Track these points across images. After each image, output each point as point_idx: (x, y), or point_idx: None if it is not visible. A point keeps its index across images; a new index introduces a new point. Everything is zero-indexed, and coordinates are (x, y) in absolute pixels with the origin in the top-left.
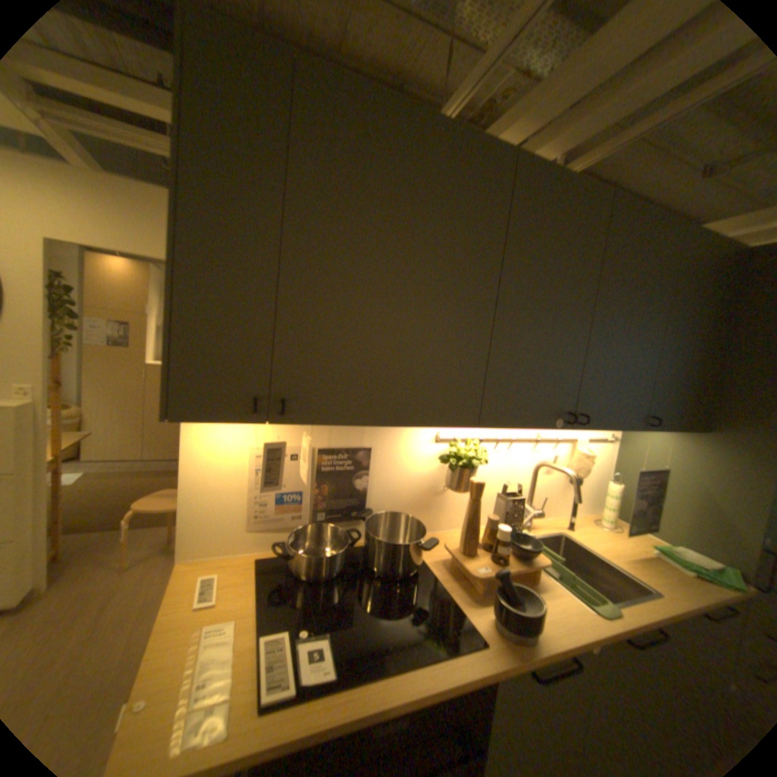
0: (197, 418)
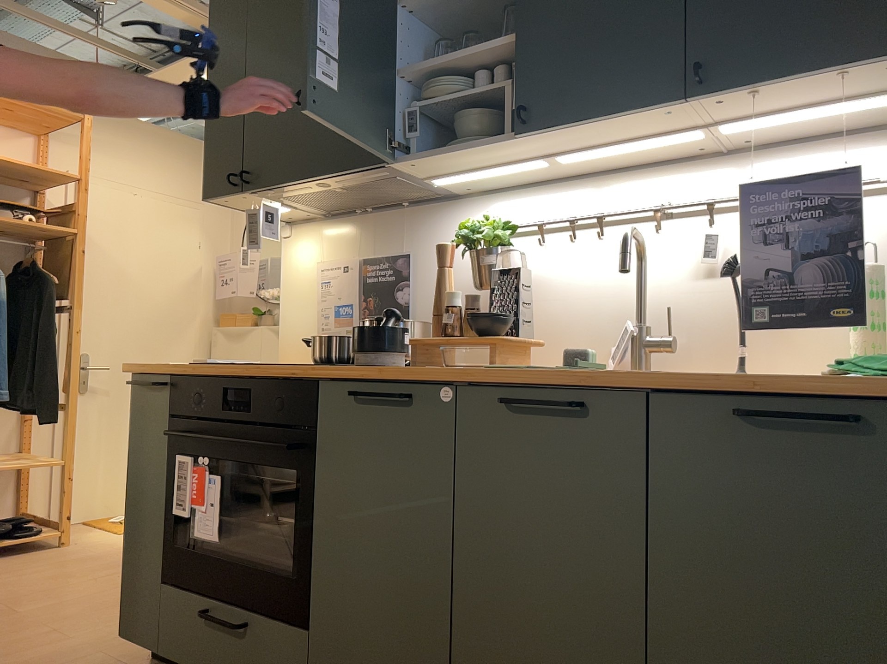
0: (218, 197)
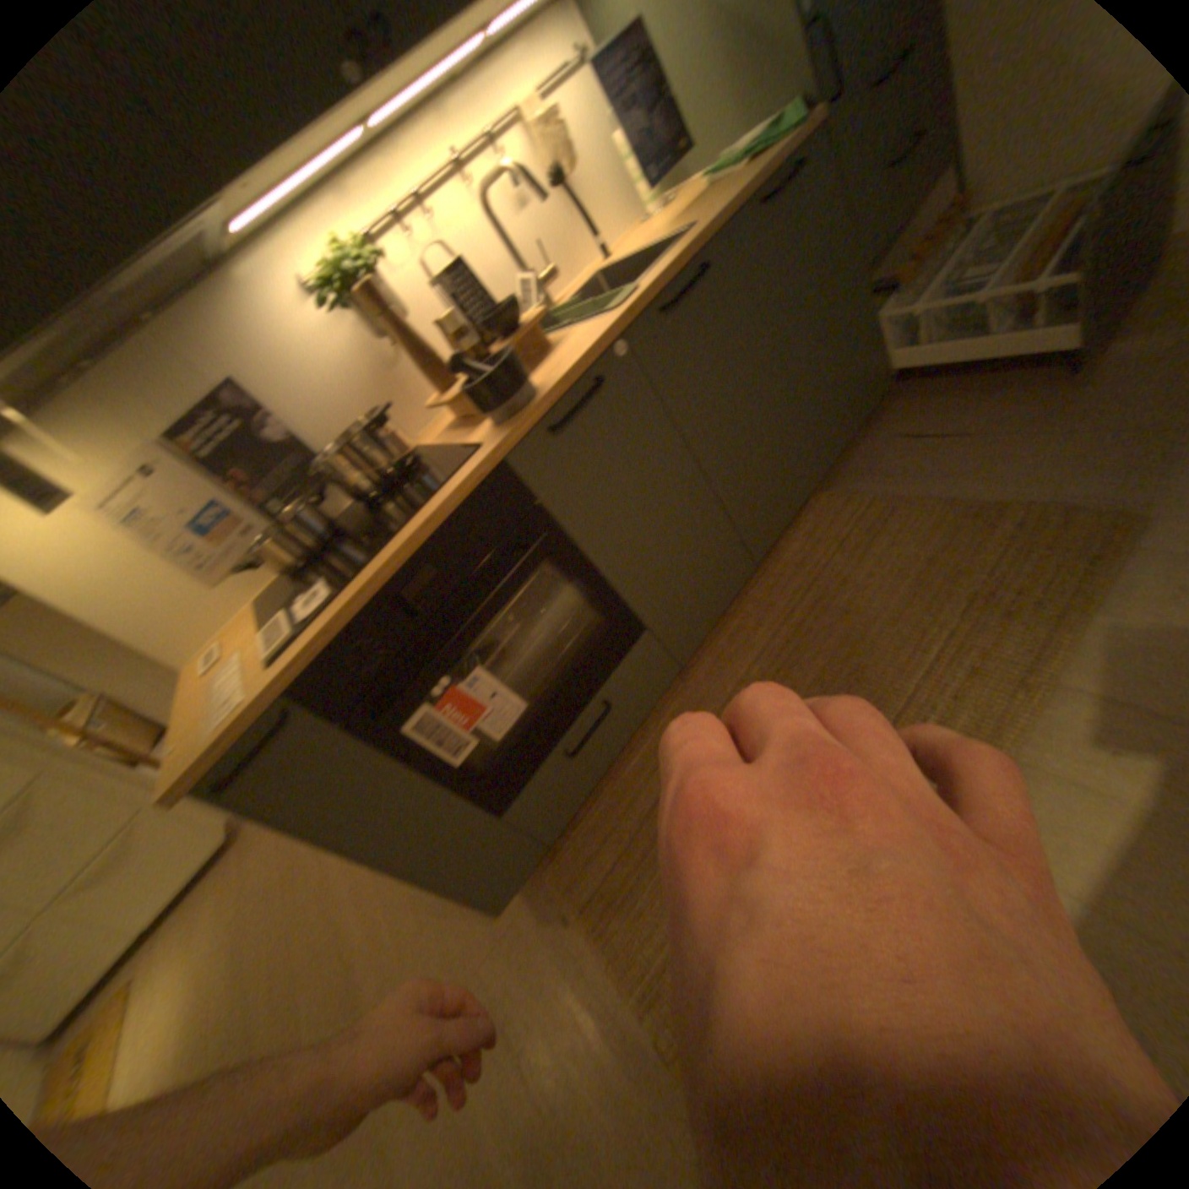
0: None
